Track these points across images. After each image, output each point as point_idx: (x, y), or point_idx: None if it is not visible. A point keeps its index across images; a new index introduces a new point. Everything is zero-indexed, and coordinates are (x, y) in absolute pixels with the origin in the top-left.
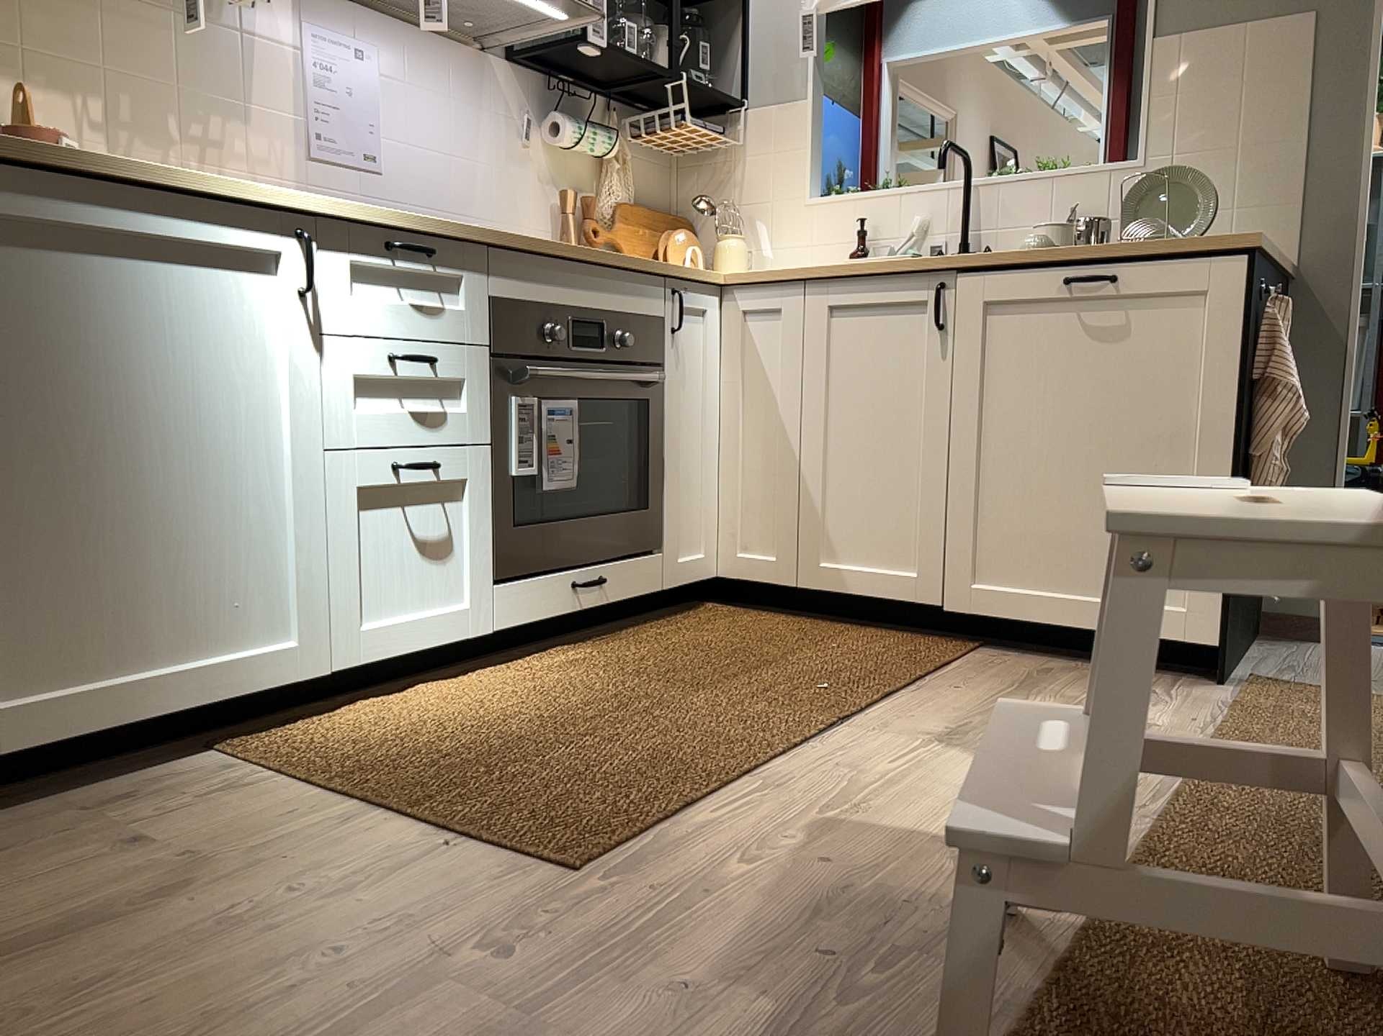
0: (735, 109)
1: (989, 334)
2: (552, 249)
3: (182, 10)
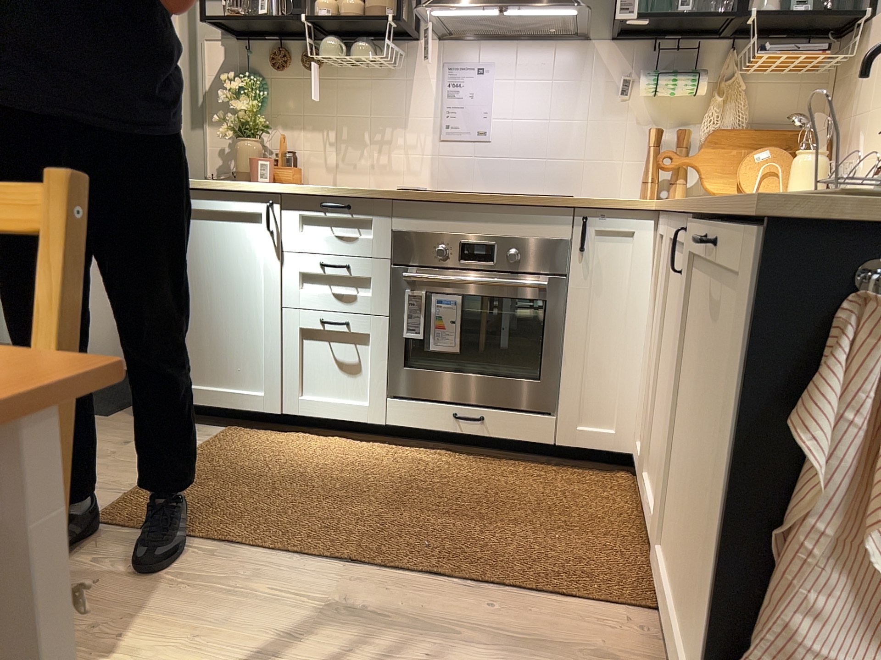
0: (859, 23)
1: (690, 295)
2: (441, 199)
3: (373, 77)
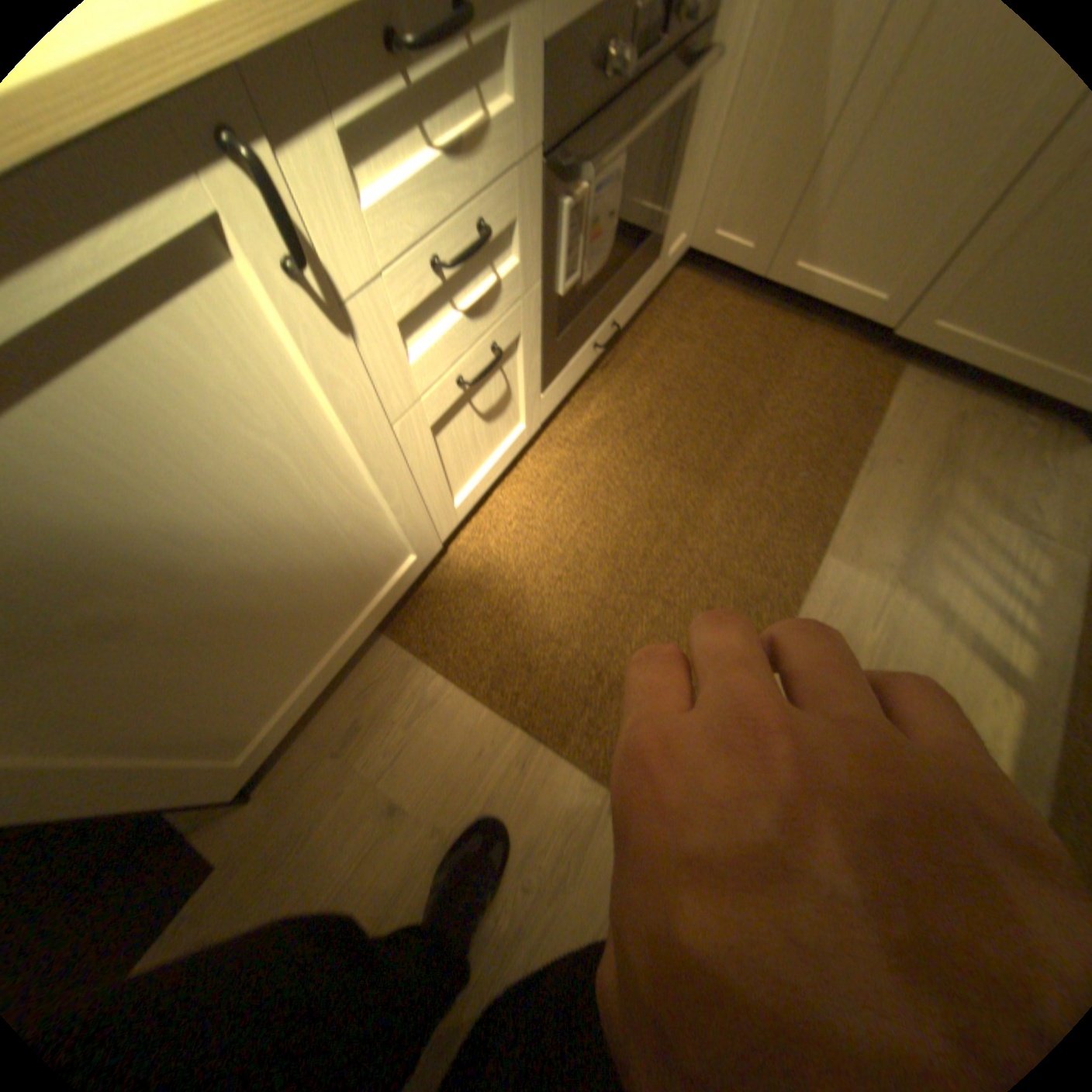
0: None
1: None
2: None
3: None
